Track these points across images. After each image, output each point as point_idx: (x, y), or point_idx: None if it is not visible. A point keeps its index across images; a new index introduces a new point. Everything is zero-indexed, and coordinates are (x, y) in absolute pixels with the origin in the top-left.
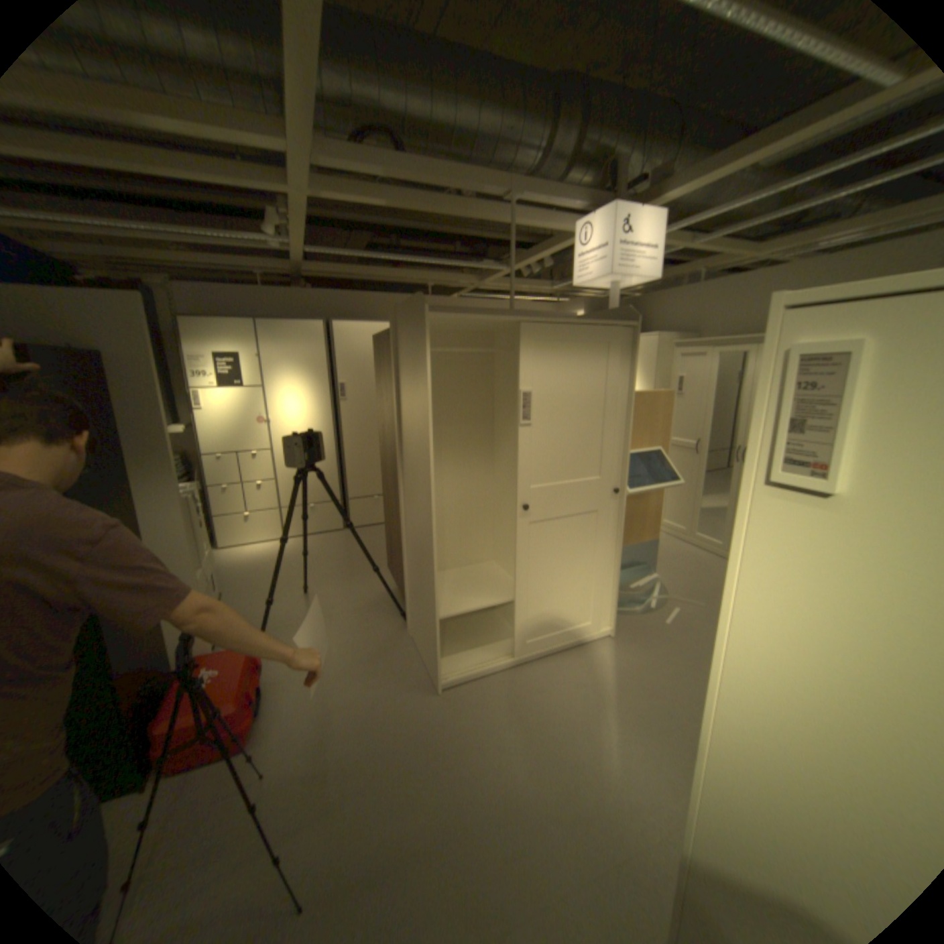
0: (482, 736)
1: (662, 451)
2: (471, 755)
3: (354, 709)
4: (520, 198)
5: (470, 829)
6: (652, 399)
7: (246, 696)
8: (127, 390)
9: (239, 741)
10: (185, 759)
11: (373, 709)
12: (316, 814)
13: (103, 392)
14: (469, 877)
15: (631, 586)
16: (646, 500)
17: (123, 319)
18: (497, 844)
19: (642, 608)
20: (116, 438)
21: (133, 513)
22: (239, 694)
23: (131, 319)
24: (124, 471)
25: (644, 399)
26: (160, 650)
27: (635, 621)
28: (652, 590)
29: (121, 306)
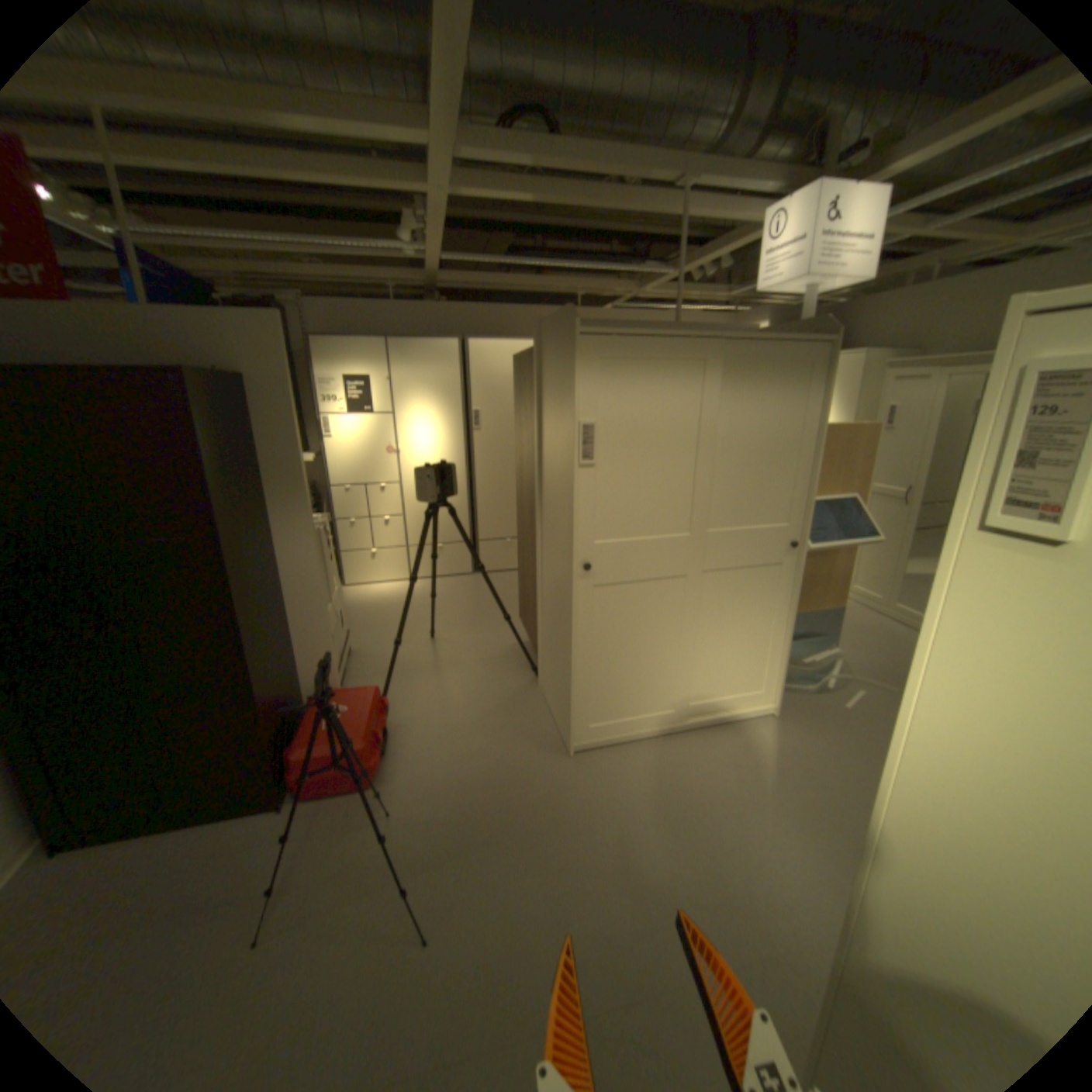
0: (616, 805)
1: (858, 498)
2: (603, 823)
3: (480, 761)
4: (695, 182)
5: (599, 896)
6: (850, 433)
7: (374, 735)
8: (266, 416)
9: (367, 778)
10: (317, 788)
11: (500, 764)
12: (441, 858)
13: (244, 417)
14: (596, 943)
15: (805, 660)
16: (832, 558)
17: (263, 340)
18: (628, 916)
19: (816, 687)
20: (256, 464)
21: (270, 542)
22: (367, 731)
23: (270, 340)
24: (262, 498)
25: (838, 434)
26: (293, 681)
27: (806, 701)
28: (832, 667)
29: (260, 327)
